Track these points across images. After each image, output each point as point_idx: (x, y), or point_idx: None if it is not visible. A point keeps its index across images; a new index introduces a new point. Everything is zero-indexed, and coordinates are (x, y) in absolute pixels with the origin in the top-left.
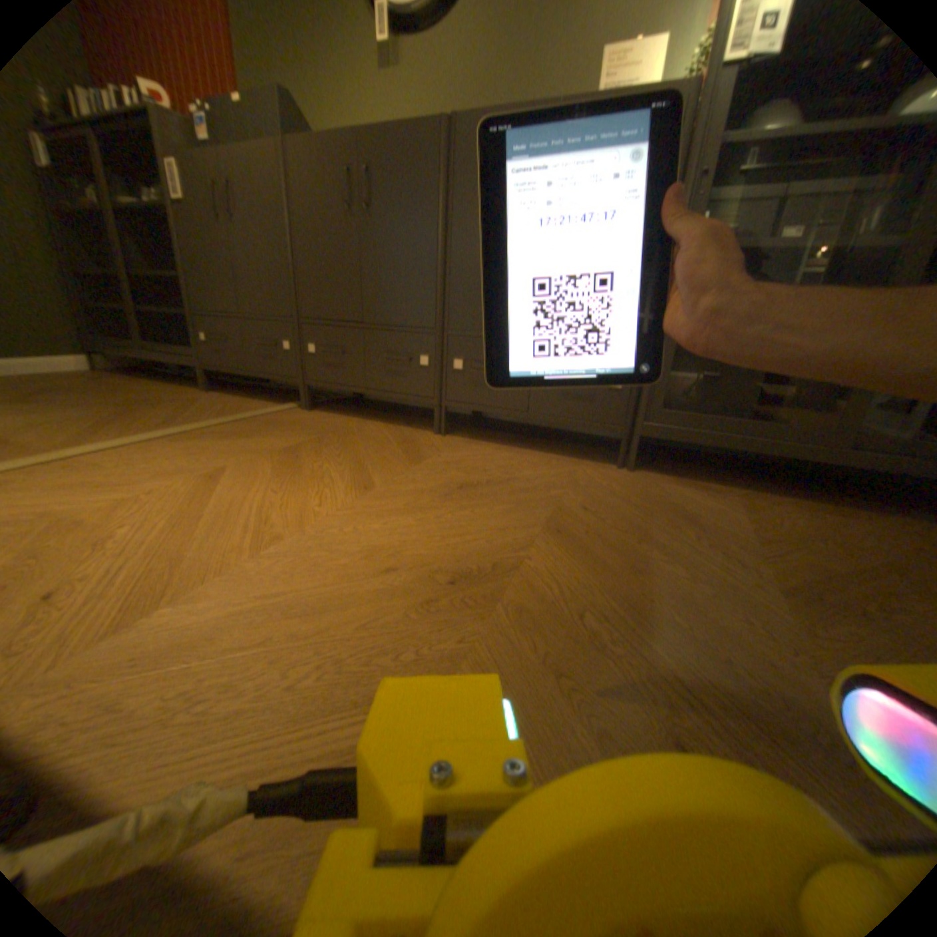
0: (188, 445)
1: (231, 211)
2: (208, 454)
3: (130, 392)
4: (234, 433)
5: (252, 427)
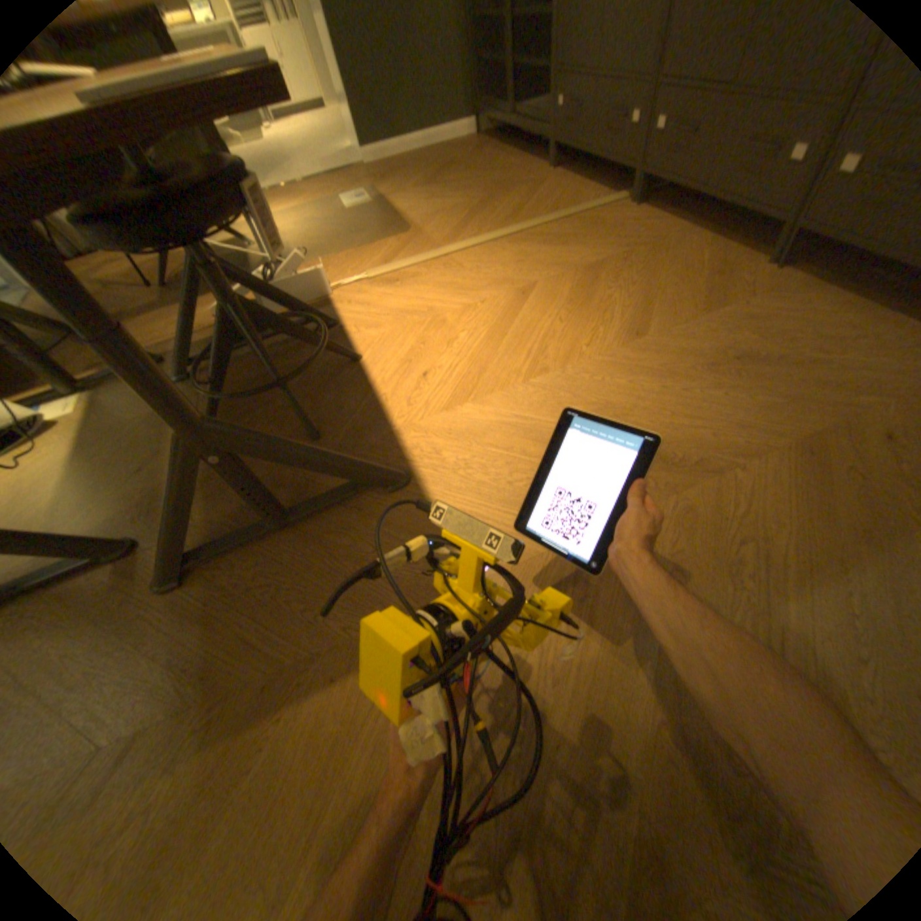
0: (518, 252)
1: None
2: (527, 266)
3: (496, 172)
4: (554, 240)
5: (572, 231)
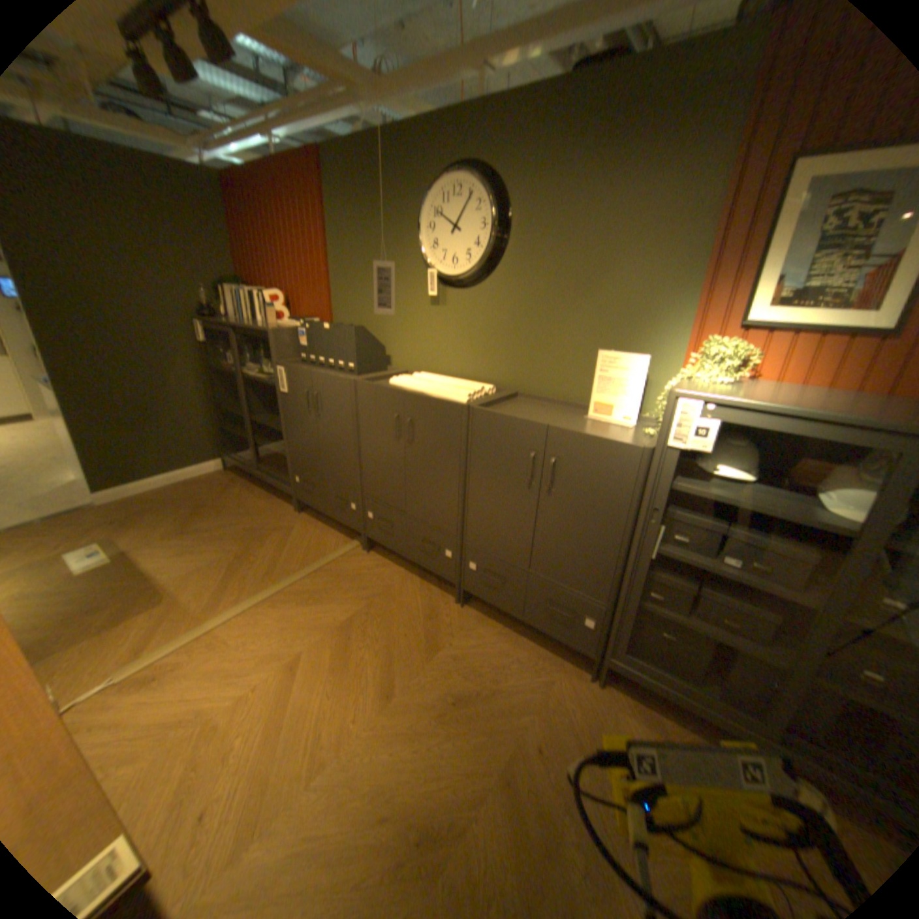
0: (279, 615)
1: (318, 411)
2: (289, 632)
3: (247, 515)
4: (309, 596)
5: (322, 584)
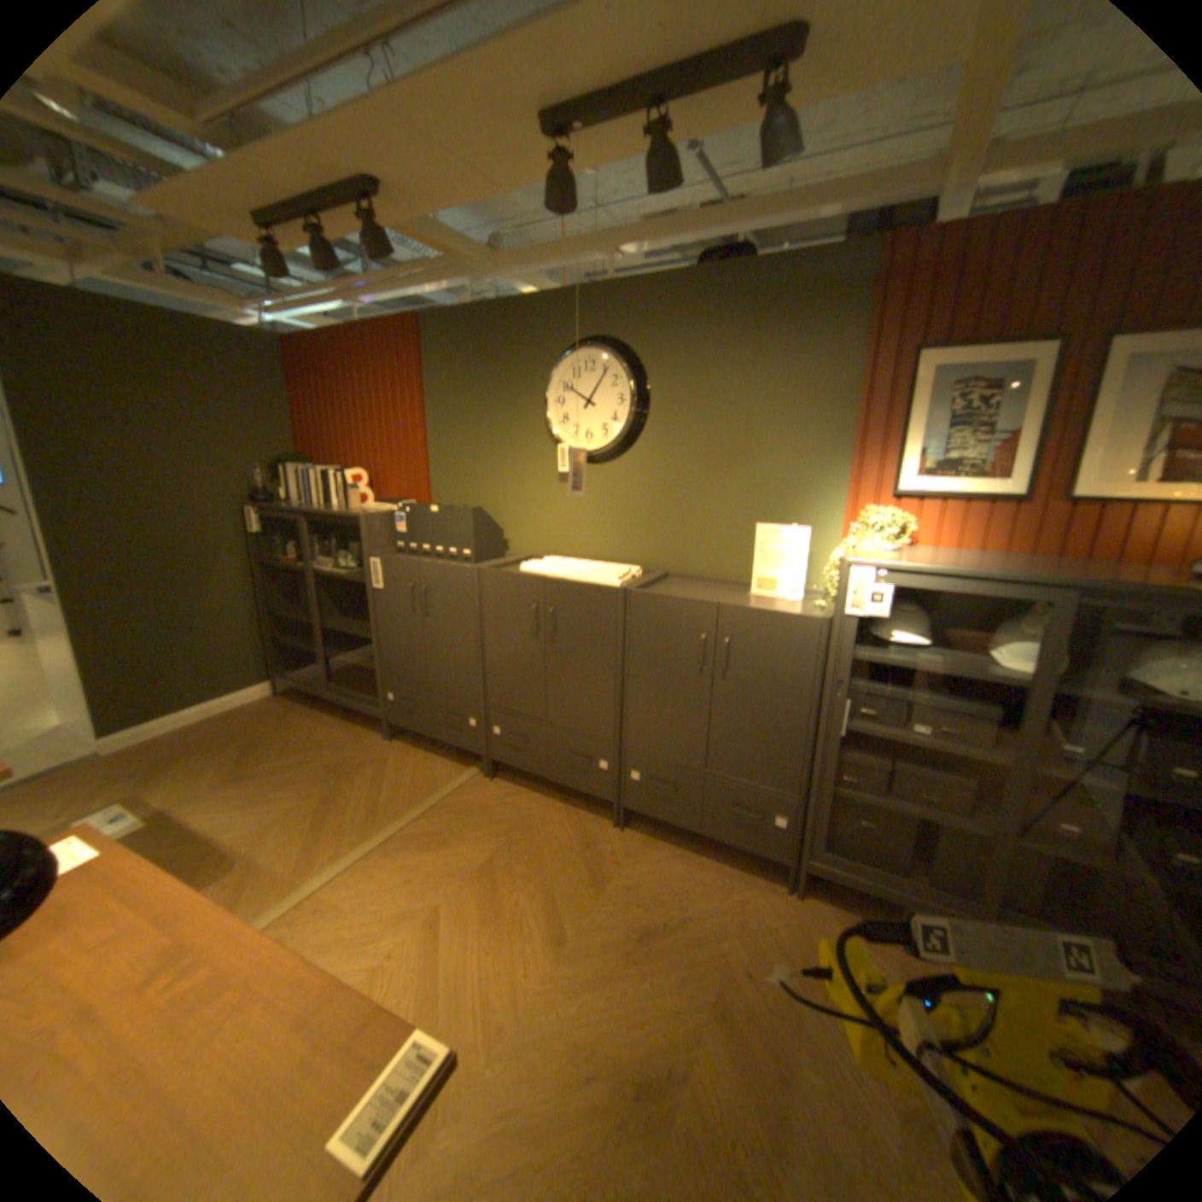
0: (397, 866)
1: (426, 609)
2: (417, 884)
3: (321, 750)
4: (430, 839)
5: (444, 823)
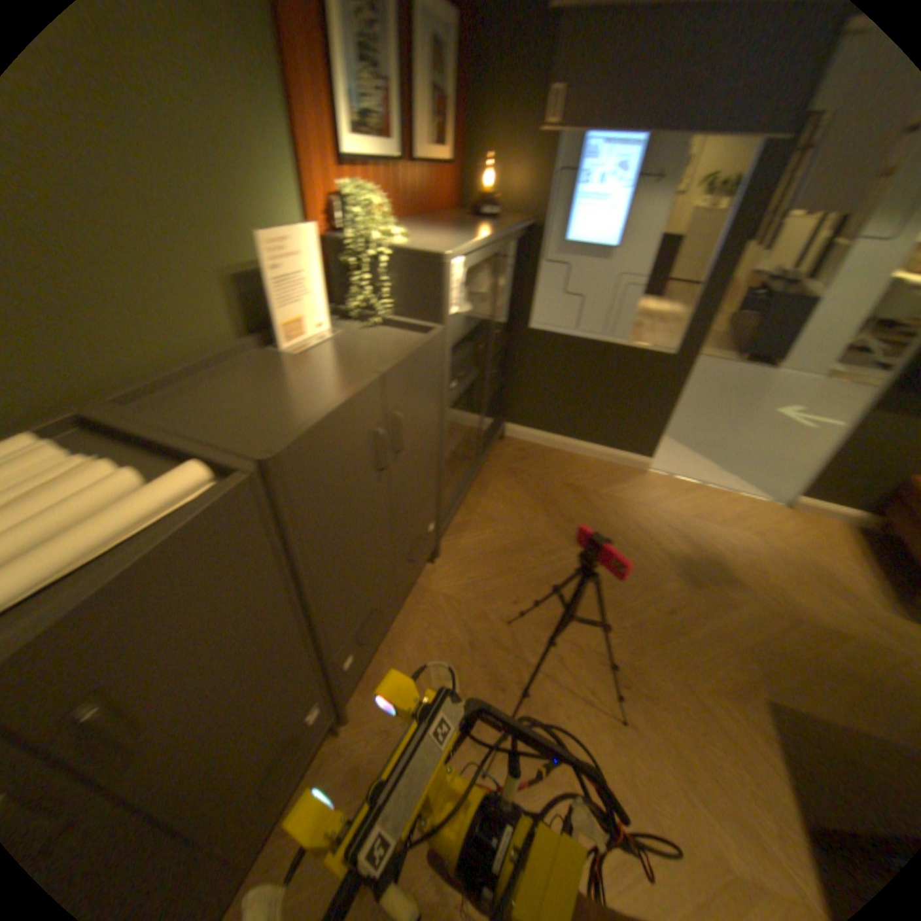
0: None
1: None
2: None
3: None
4: None
5: None
